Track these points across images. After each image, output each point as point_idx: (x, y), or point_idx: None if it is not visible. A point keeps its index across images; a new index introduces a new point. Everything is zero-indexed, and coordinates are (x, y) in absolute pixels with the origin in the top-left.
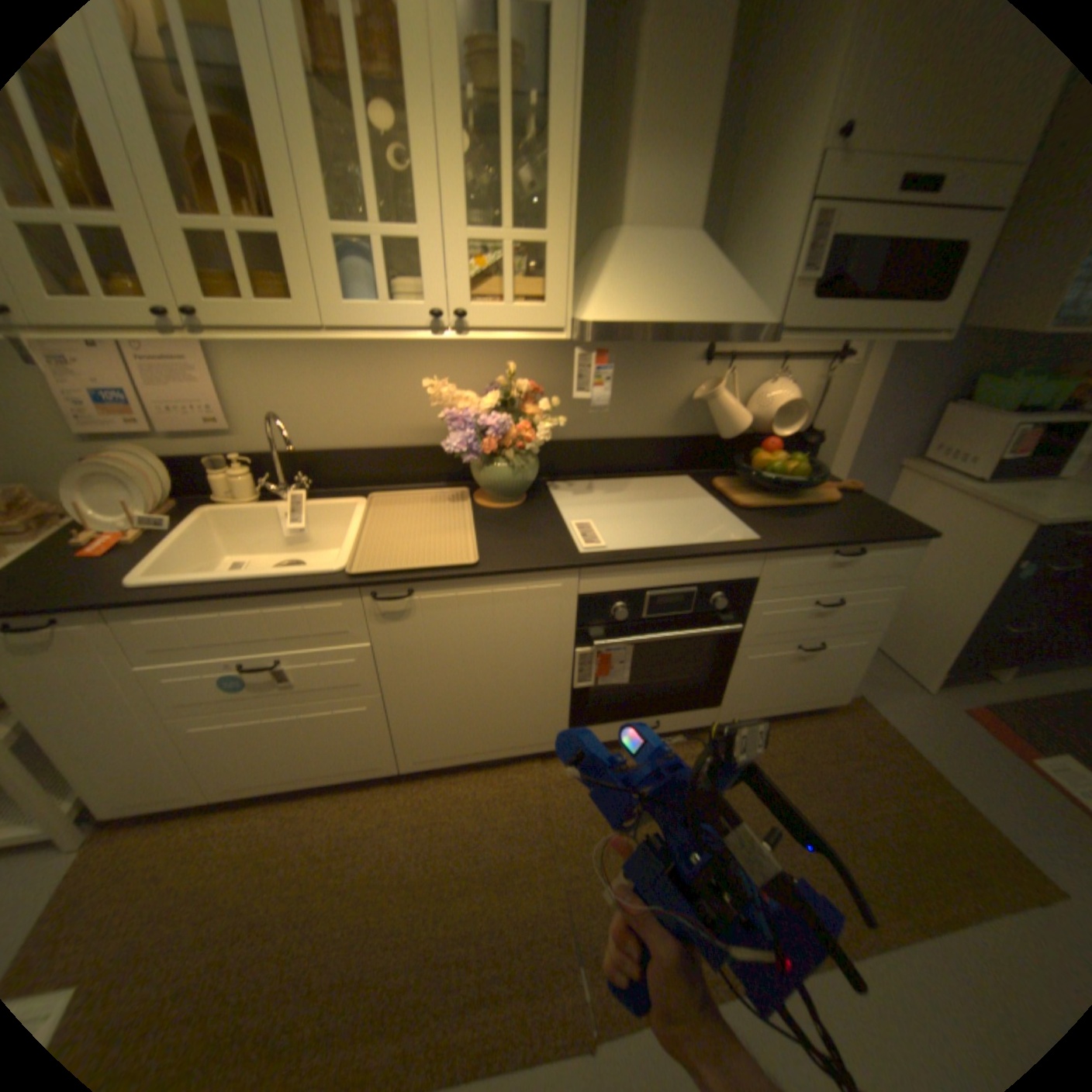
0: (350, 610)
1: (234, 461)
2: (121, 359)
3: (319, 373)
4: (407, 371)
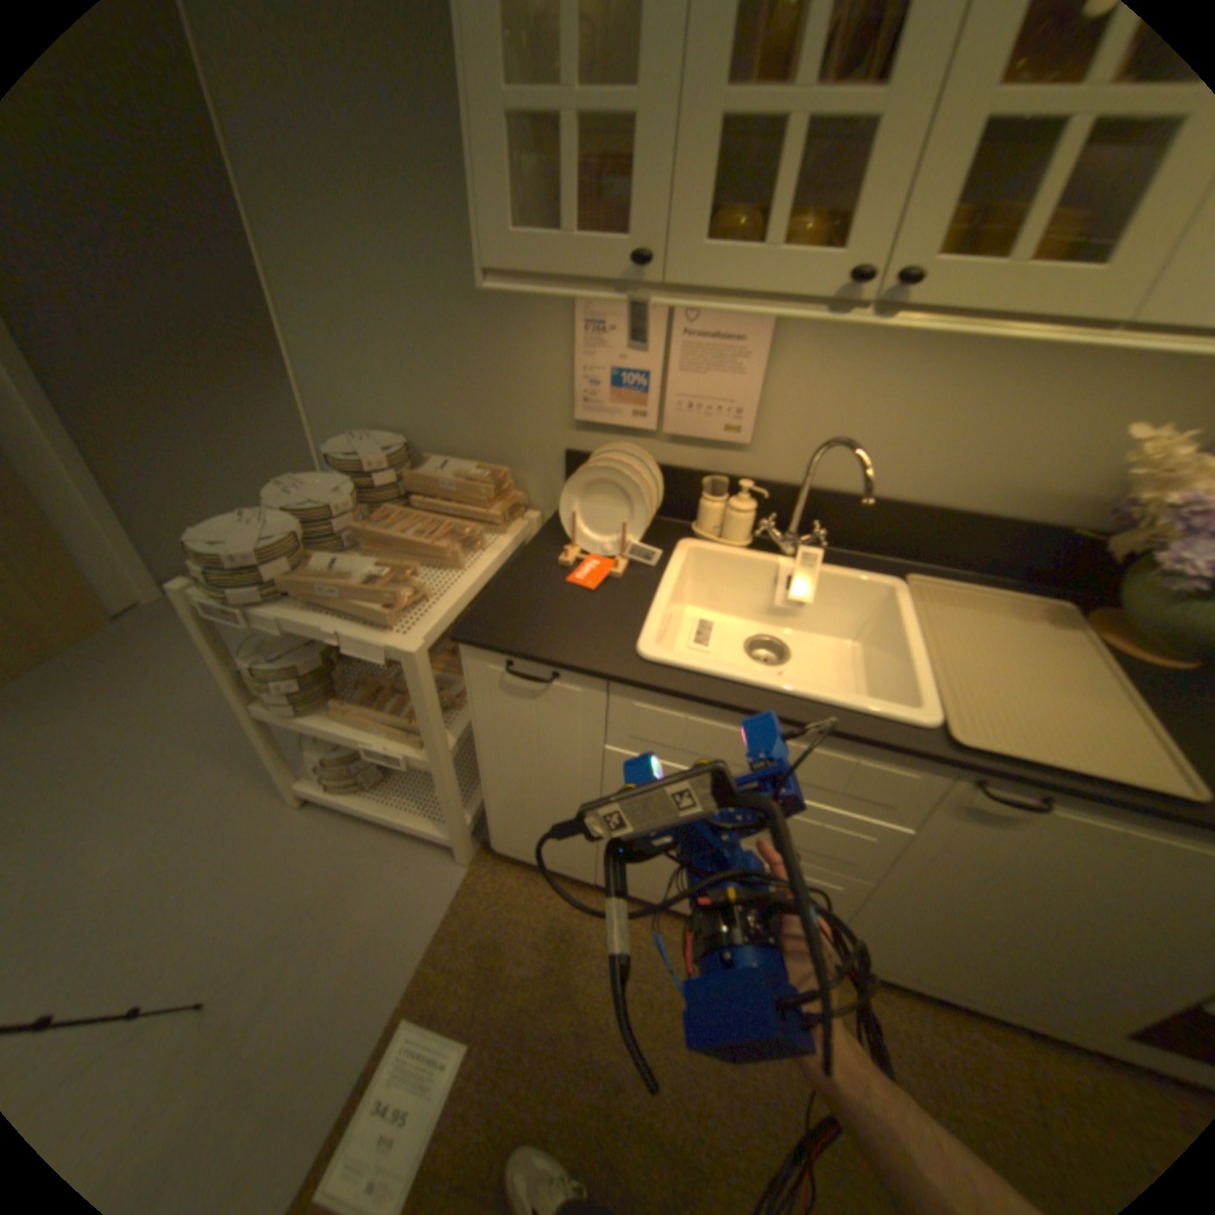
0: (927, 789)
1: (743, 489)
2: (665, 332)
3: (916, 382)
4: (1072, 396)
